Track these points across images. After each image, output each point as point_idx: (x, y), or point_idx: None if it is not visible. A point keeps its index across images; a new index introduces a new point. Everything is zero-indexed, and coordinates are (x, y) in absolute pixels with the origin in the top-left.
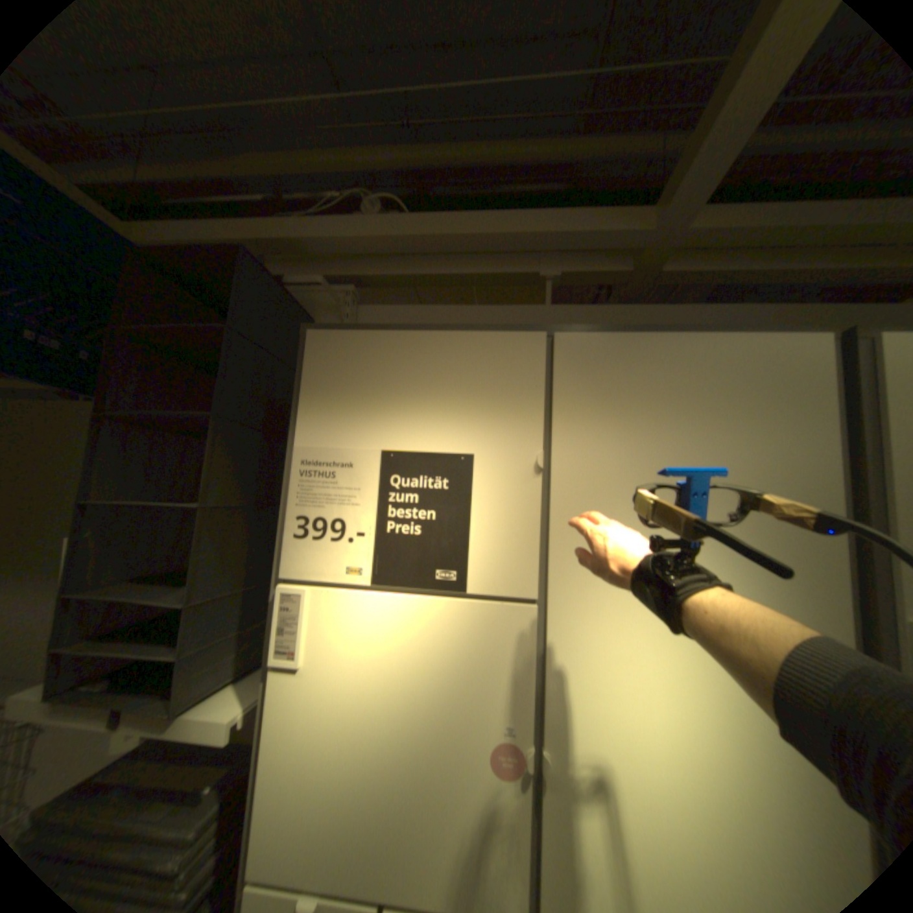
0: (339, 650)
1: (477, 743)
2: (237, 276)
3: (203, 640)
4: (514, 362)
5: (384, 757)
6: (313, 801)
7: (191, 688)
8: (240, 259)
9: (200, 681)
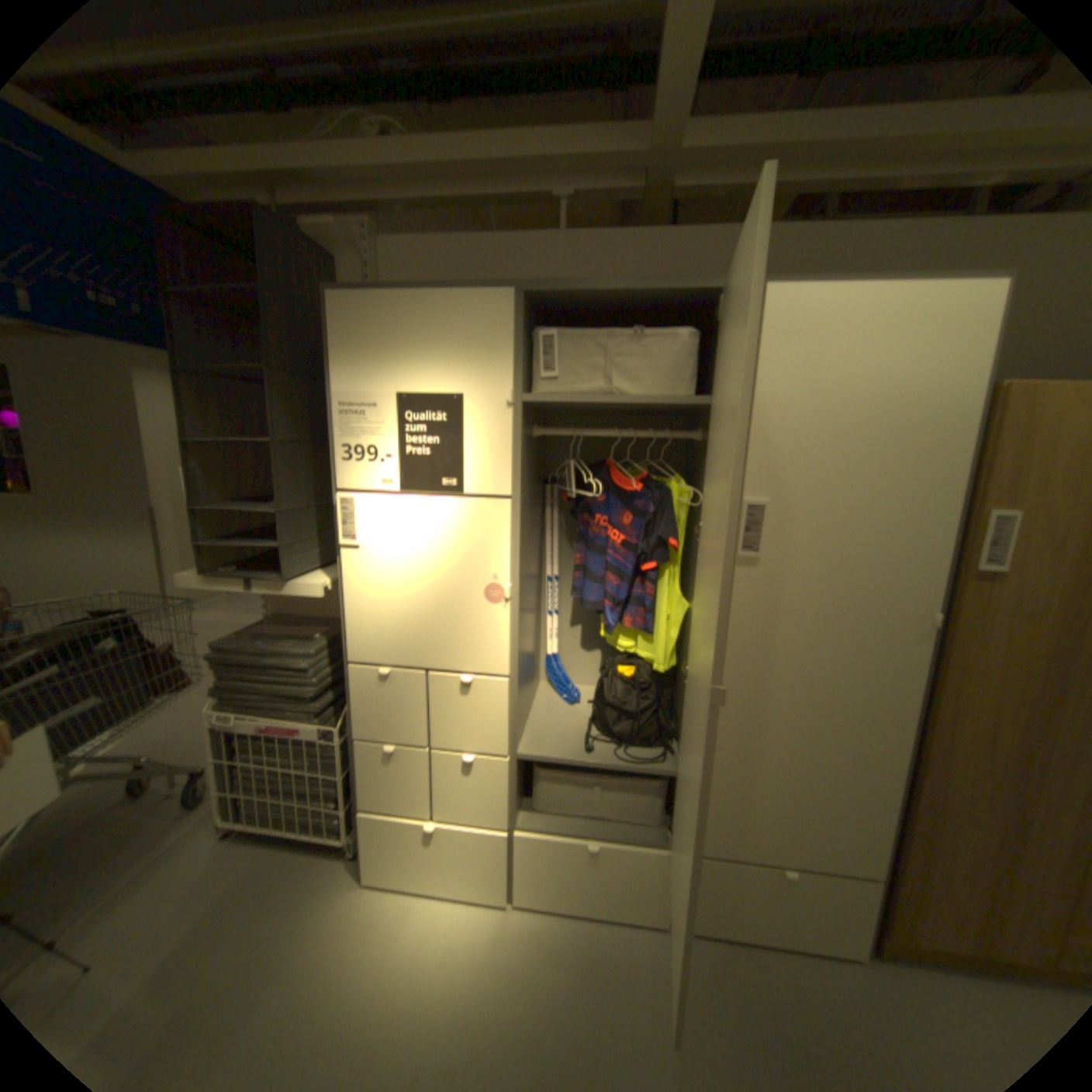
0: (385, 534)
1: (477, 584)
2: (258, 236)
3: (295, 537)
4: (490, 317)
5: (421, 595)
6: (381, 621)
7: (294, 566)
8: (257, 218)
9: (299, 563)
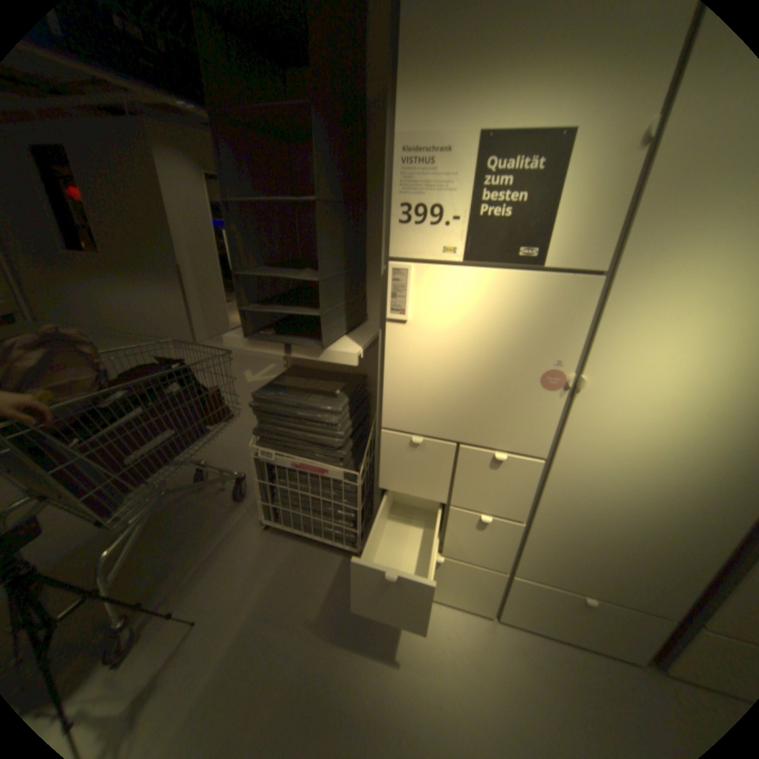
0: (437, 309)
1: (533, 369)
2: None
3: (330, 305)
4: None
5: (466, 375)
6: (419, 395)
7: (329, 334)
8: None
9: (332, 330)
